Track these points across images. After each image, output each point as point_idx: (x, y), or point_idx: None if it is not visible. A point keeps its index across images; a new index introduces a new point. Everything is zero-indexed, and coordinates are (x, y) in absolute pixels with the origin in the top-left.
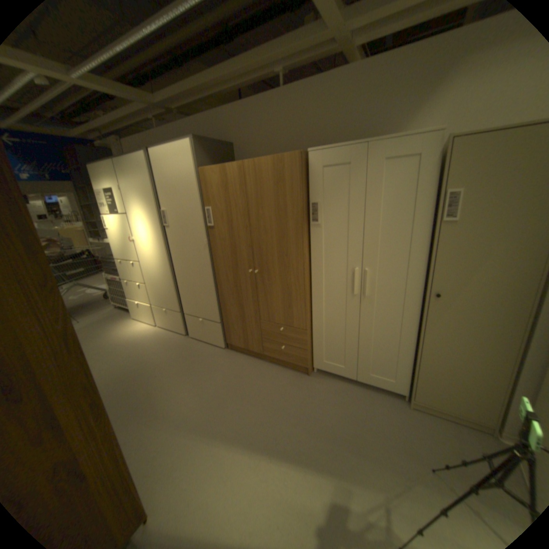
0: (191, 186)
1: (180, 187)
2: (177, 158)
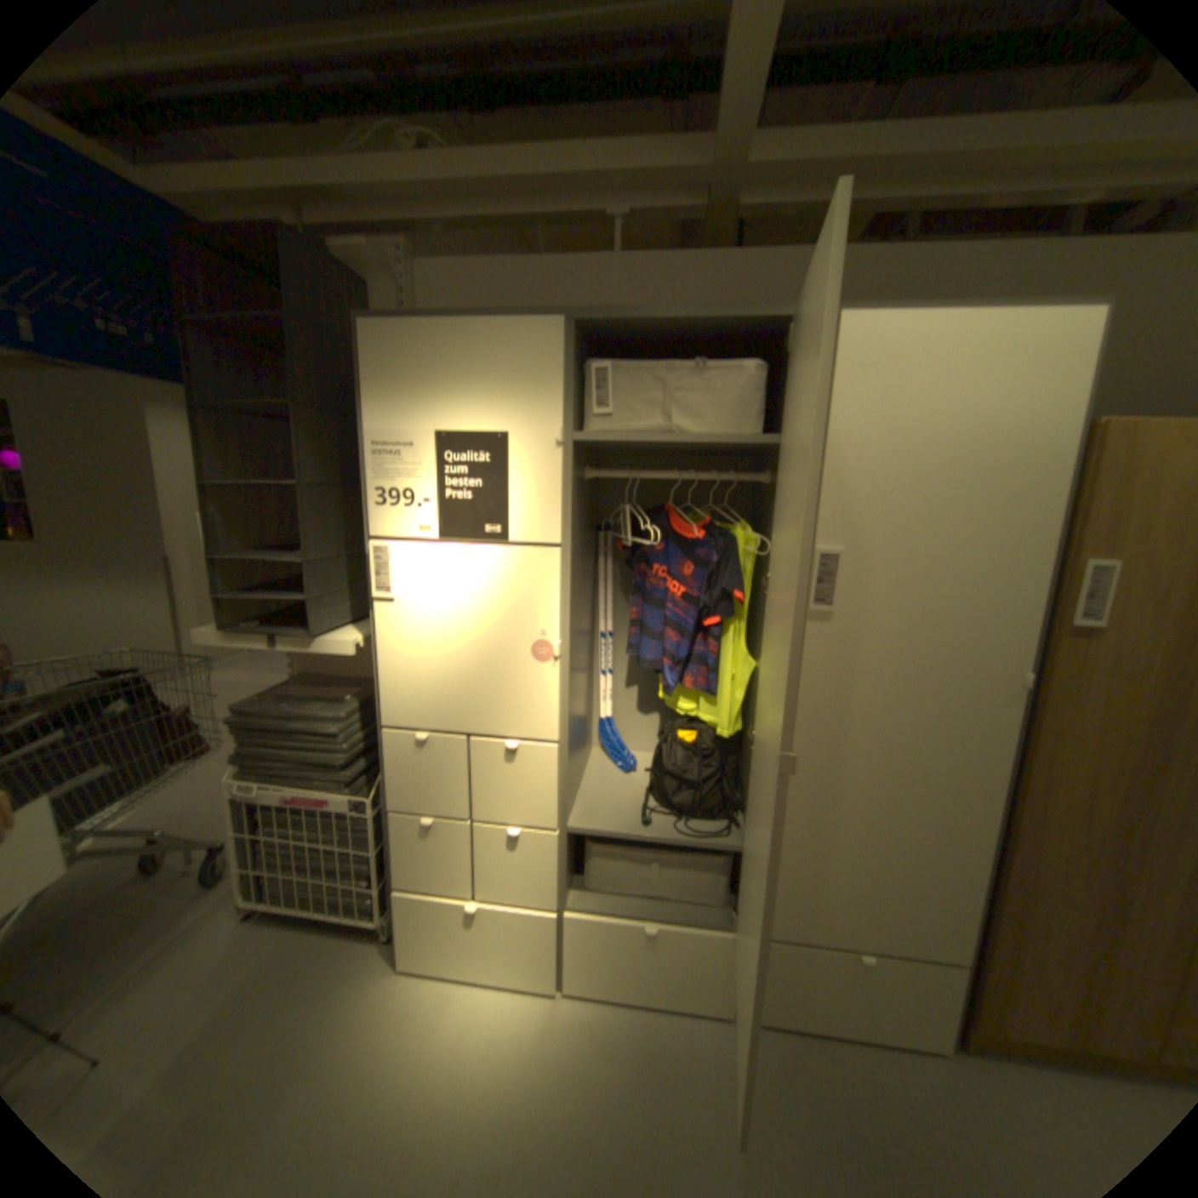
0: (1041, 476)
1: (976, 475)
2: (1008, 366)
